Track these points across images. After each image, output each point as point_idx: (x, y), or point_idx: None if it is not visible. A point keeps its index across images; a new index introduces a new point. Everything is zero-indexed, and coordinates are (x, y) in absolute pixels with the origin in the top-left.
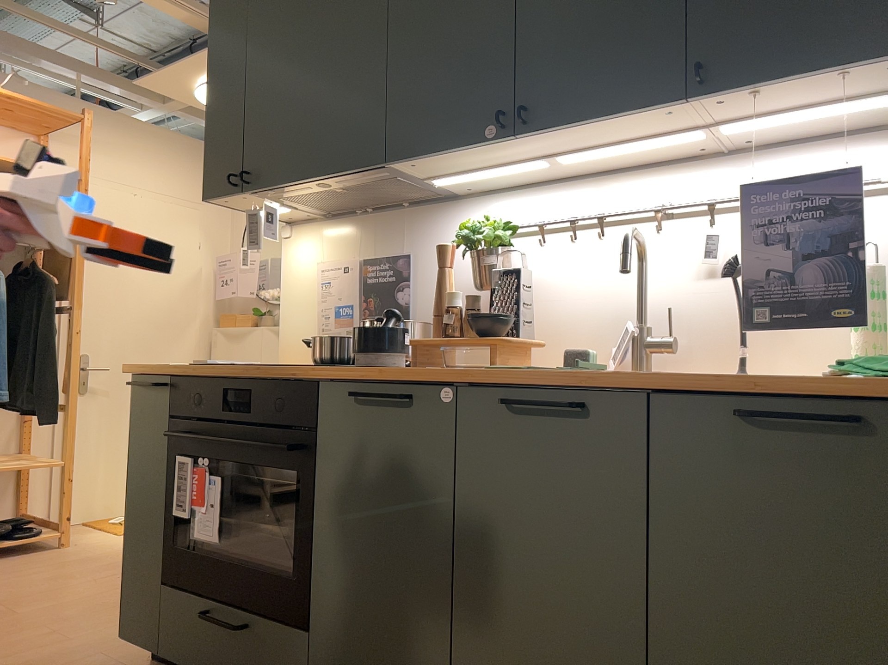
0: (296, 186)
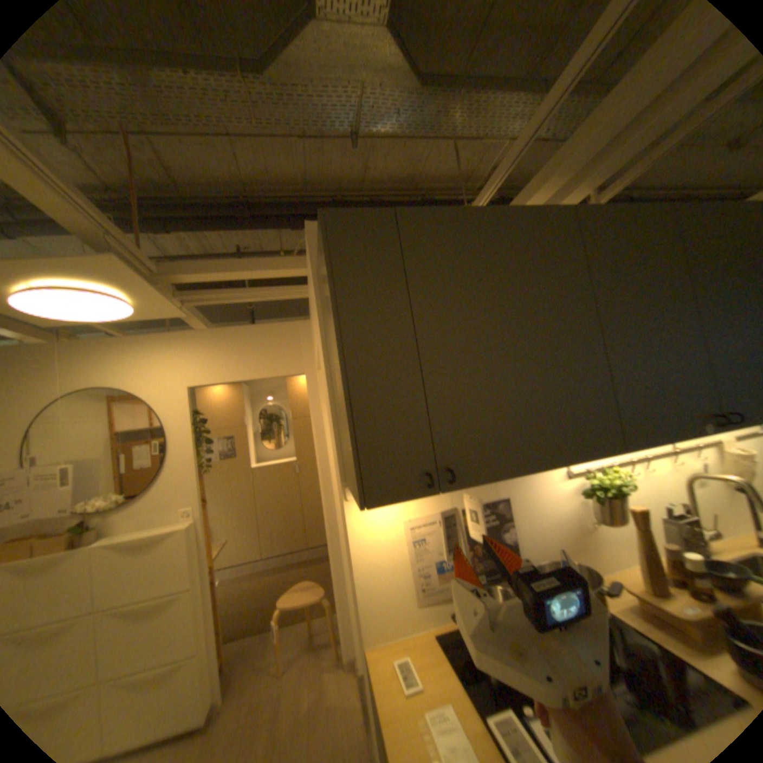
0: (510, 476)
